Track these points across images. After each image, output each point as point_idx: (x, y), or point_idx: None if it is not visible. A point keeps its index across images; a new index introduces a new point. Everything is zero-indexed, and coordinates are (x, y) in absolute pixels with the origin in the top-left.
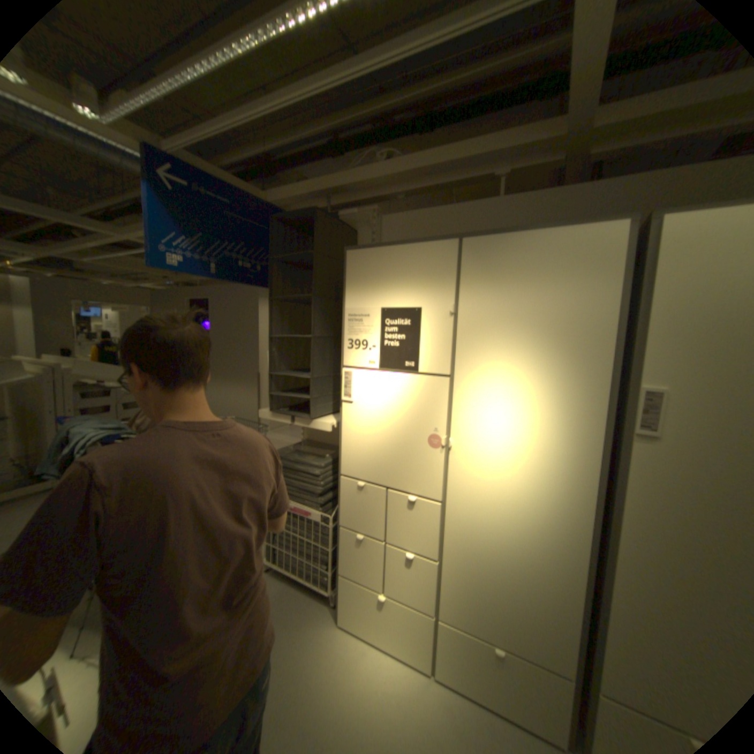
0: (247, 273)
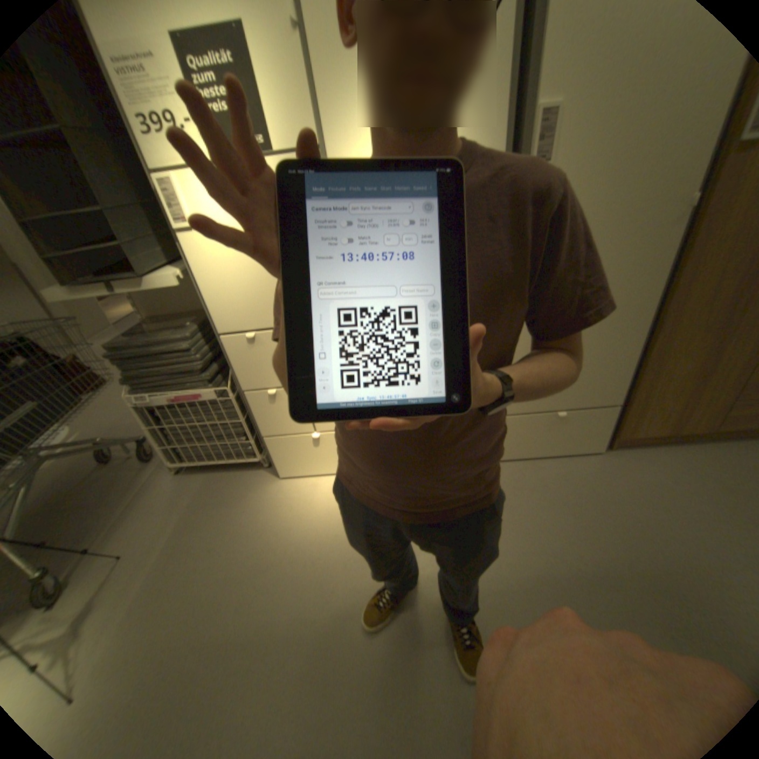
0: None
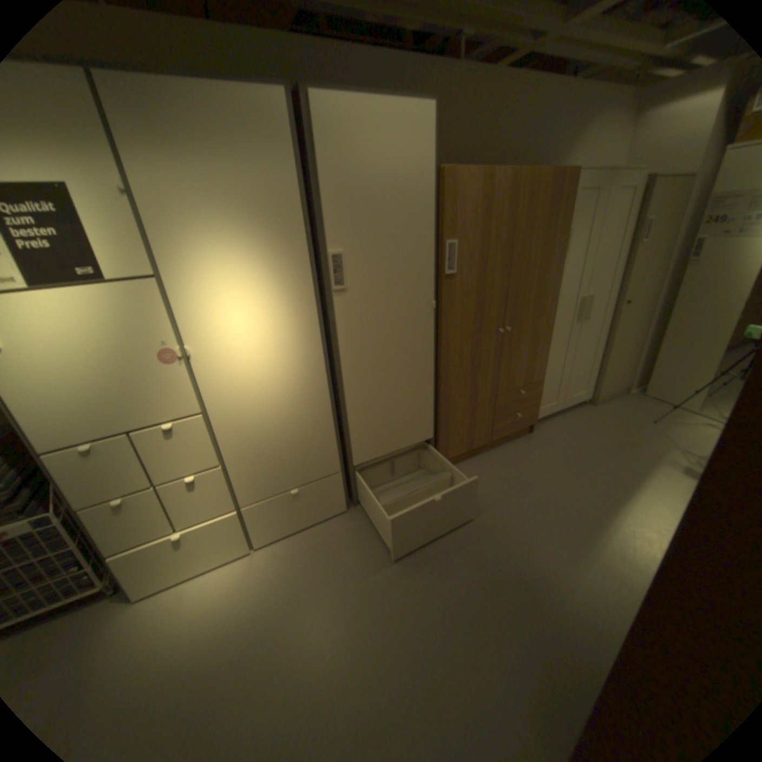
0: None
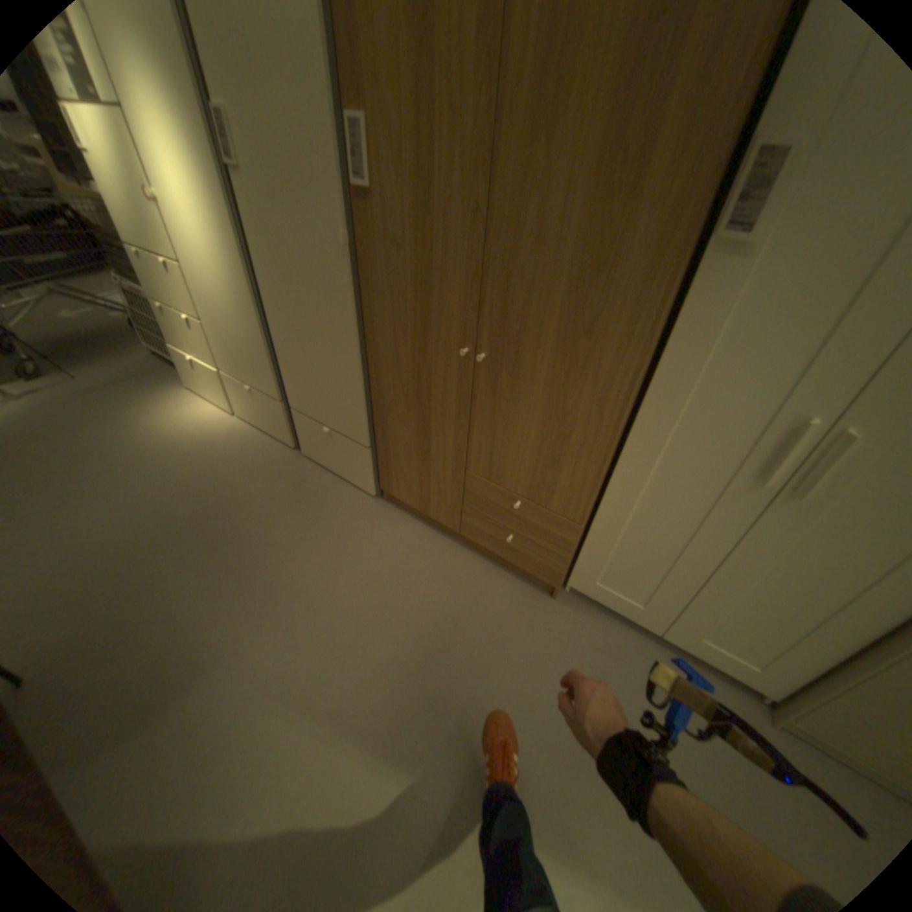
0: None
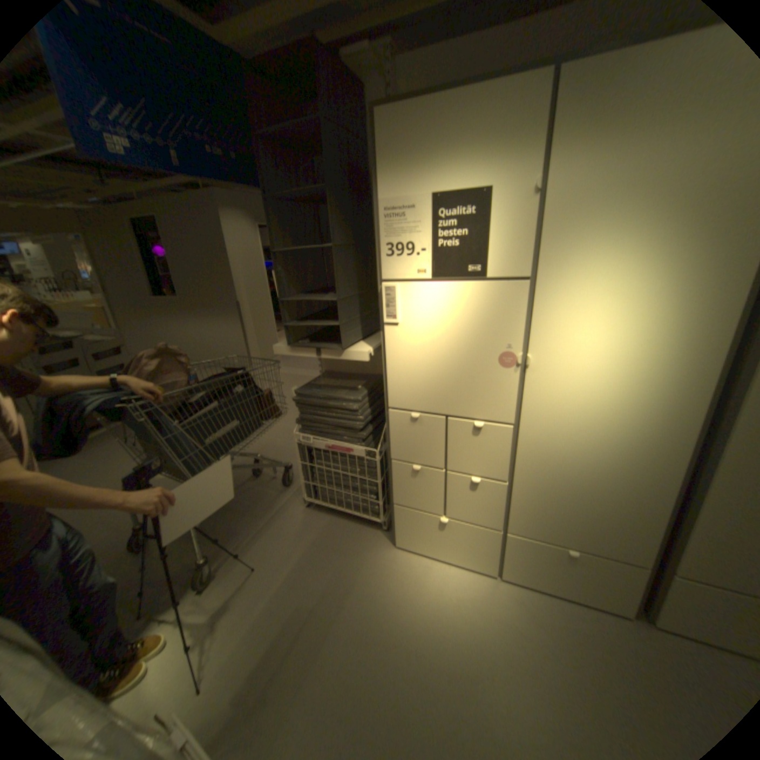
0: (219, 164)
